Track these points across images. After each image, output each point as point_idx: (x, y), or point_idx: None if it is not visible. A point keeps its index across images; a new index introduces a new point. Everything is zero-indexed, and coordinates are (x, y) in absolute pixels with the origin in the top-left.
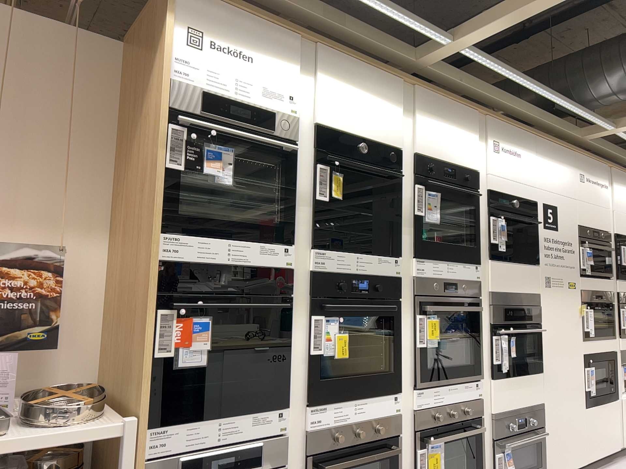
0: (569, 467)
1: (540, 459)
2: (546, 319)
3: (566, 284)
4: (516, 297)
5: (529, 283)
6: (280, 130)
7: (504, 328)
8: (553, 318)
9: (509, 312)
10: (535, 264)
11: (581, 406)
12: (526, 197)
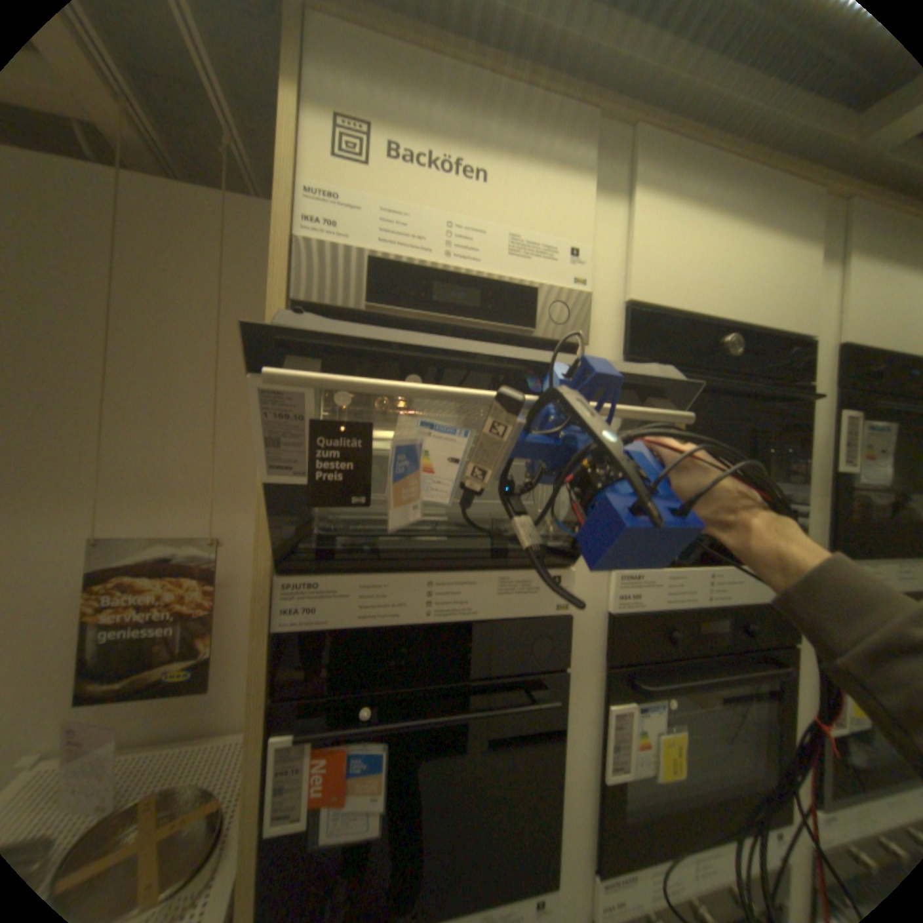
0: None
1: None
2: None
3: None
4: None
5: None
6: (547, 325)
7: None
8: None
9: None
10: None
11: None
12: None
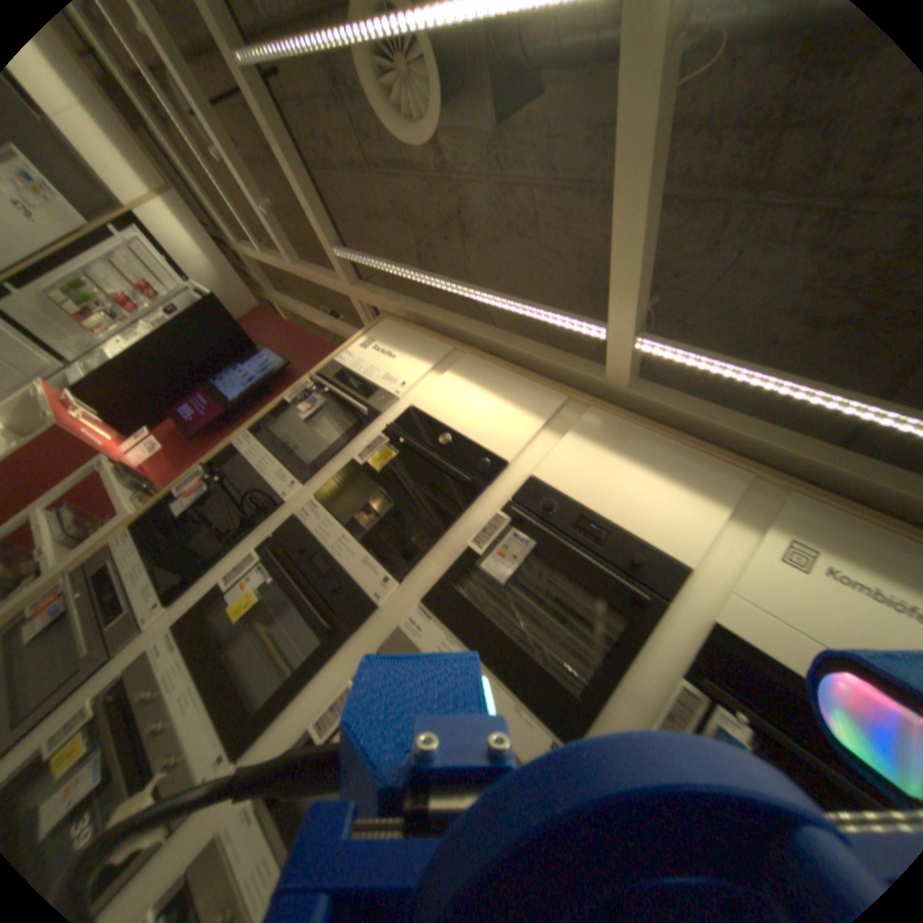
0: None
1: None
2: None
3: None
4: None
5: None
6: (372, 402)
7: None
8: None
9: None
10: None
11: None
12: None
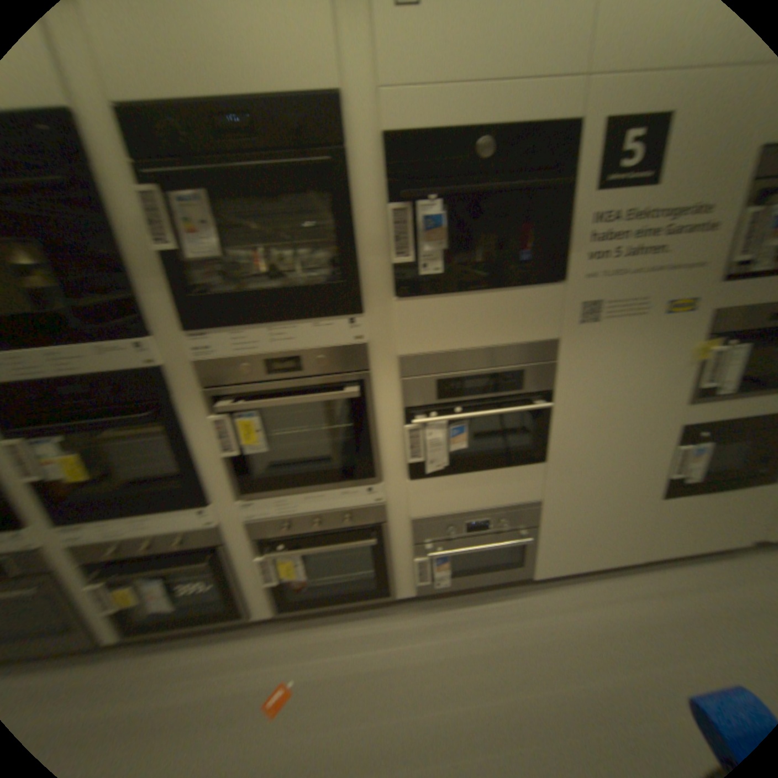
0: (594, 568)
1: (526, 559)
2: (571, 382)
3: (662, 309)
4: (478, 356)
5: (523, 324)
6: None
7: (437, 411)
8: (597, 379)
9: (453, 385)
10: (557, 280)
11: (652, 500)
12: (536, 115)
